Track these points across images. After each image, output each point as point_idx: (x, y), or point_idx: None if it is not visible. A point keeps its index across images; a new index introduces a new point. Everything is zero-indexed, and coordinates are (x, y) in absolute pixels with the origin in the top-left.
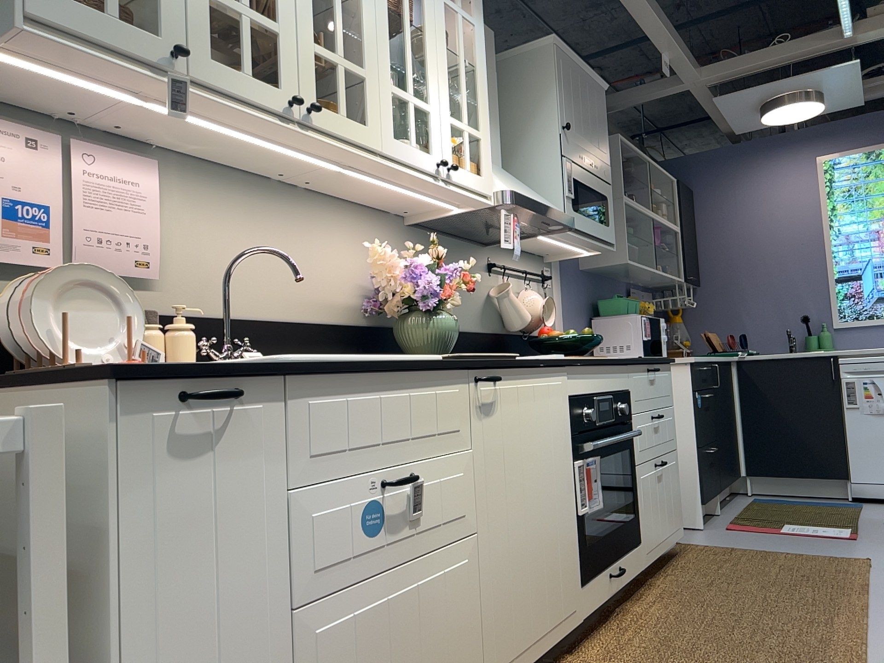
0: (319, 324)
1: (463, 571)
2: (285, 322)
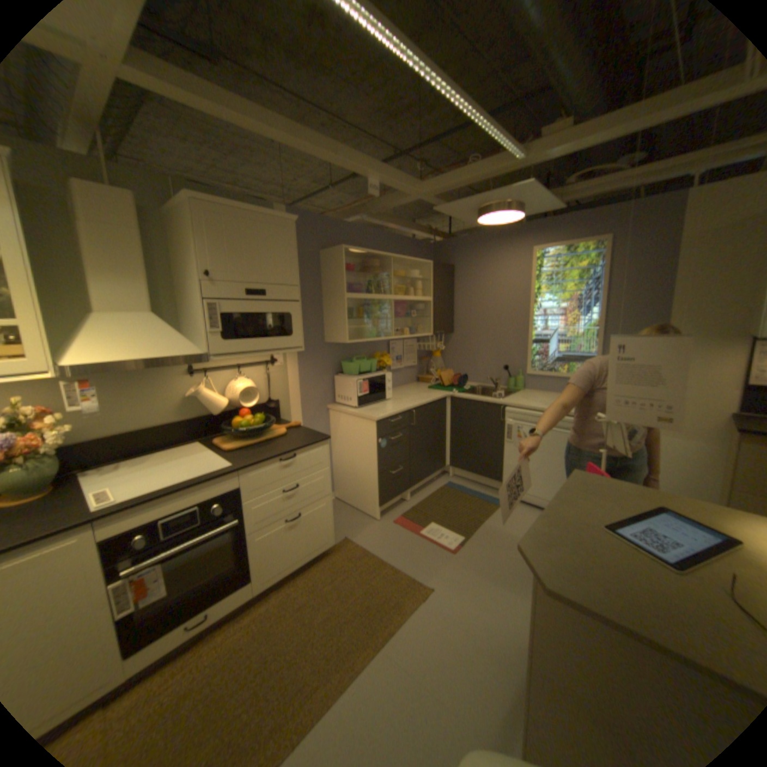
0: None
1: None
2: None
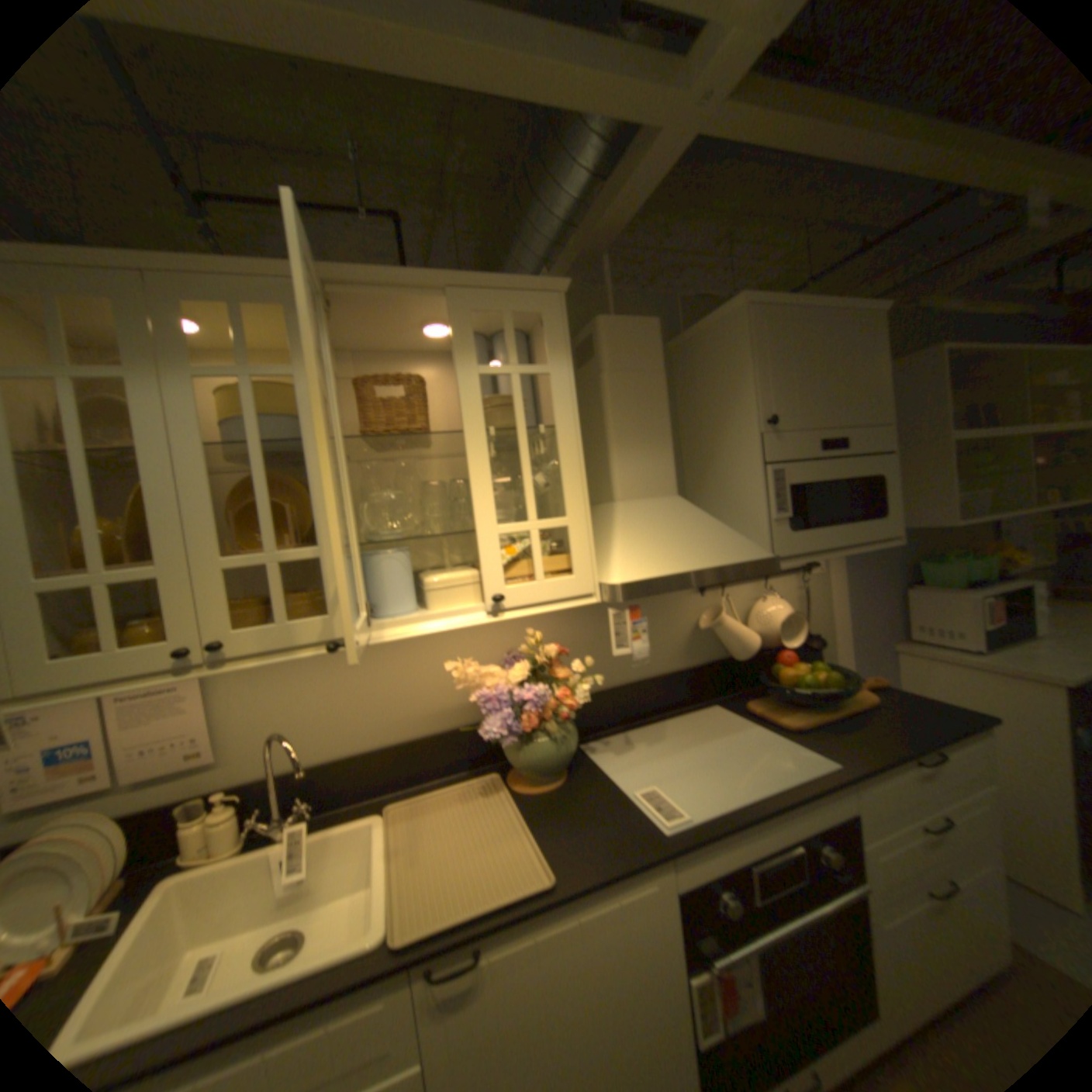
0: (424, 739)
1: None
2: (377, 752)
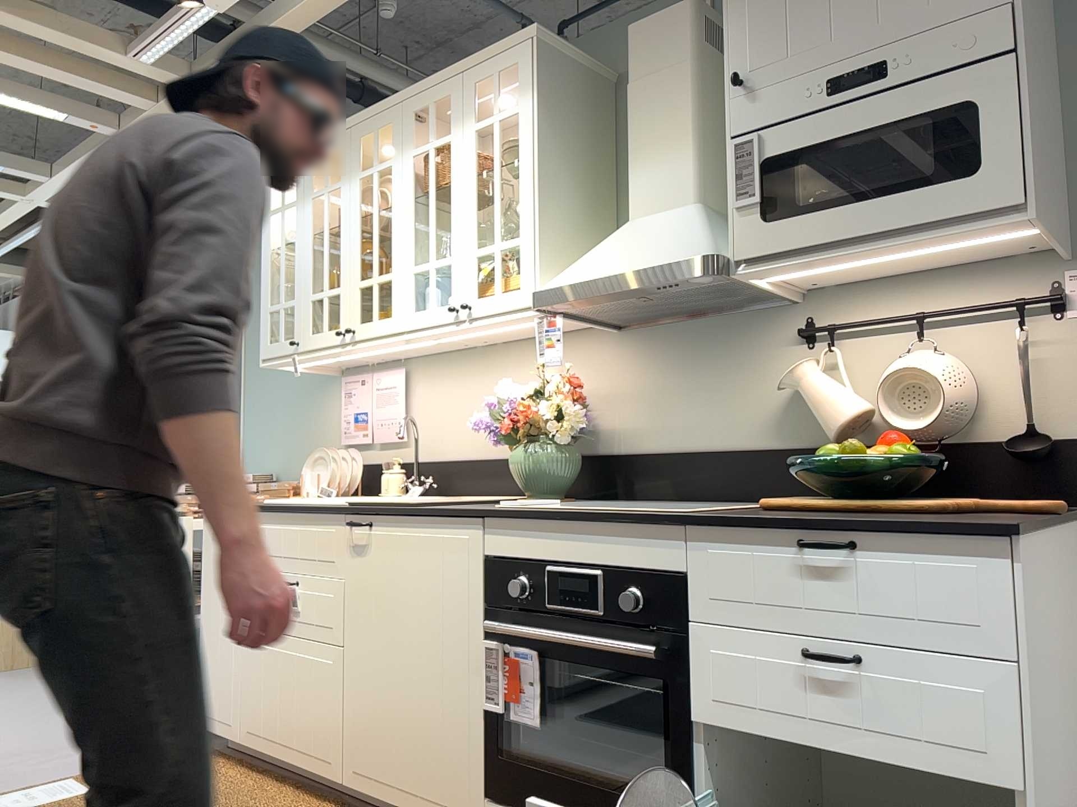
0: (506, 459)
1: (327, 668)
2: (479, 460)
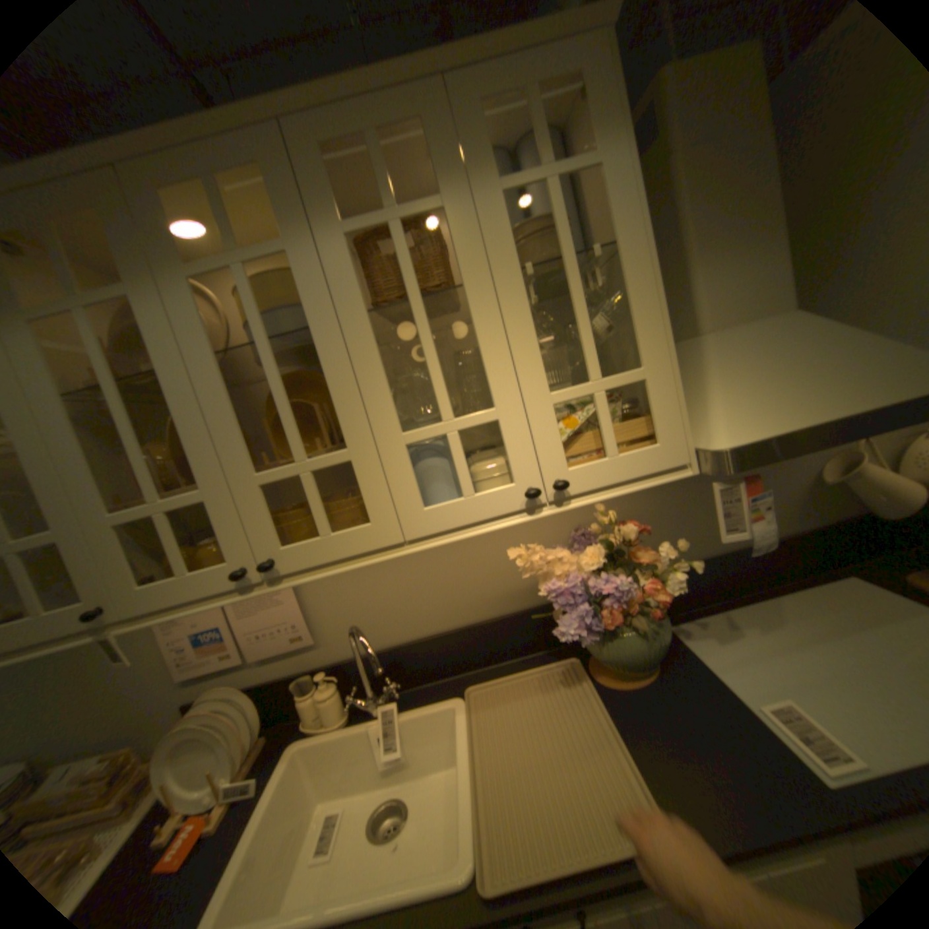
0: (494, 619)
1: None
2: (450, 631)
